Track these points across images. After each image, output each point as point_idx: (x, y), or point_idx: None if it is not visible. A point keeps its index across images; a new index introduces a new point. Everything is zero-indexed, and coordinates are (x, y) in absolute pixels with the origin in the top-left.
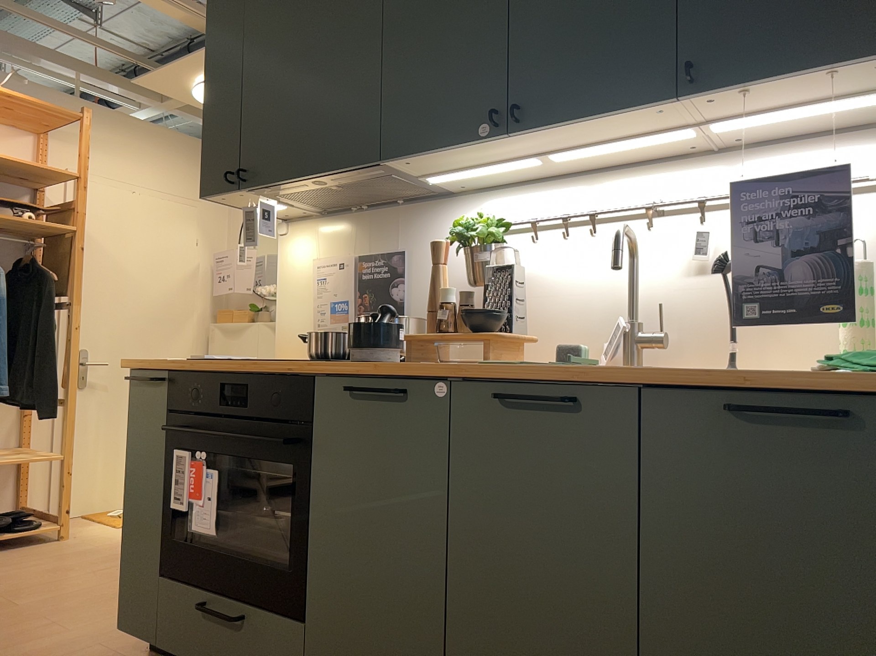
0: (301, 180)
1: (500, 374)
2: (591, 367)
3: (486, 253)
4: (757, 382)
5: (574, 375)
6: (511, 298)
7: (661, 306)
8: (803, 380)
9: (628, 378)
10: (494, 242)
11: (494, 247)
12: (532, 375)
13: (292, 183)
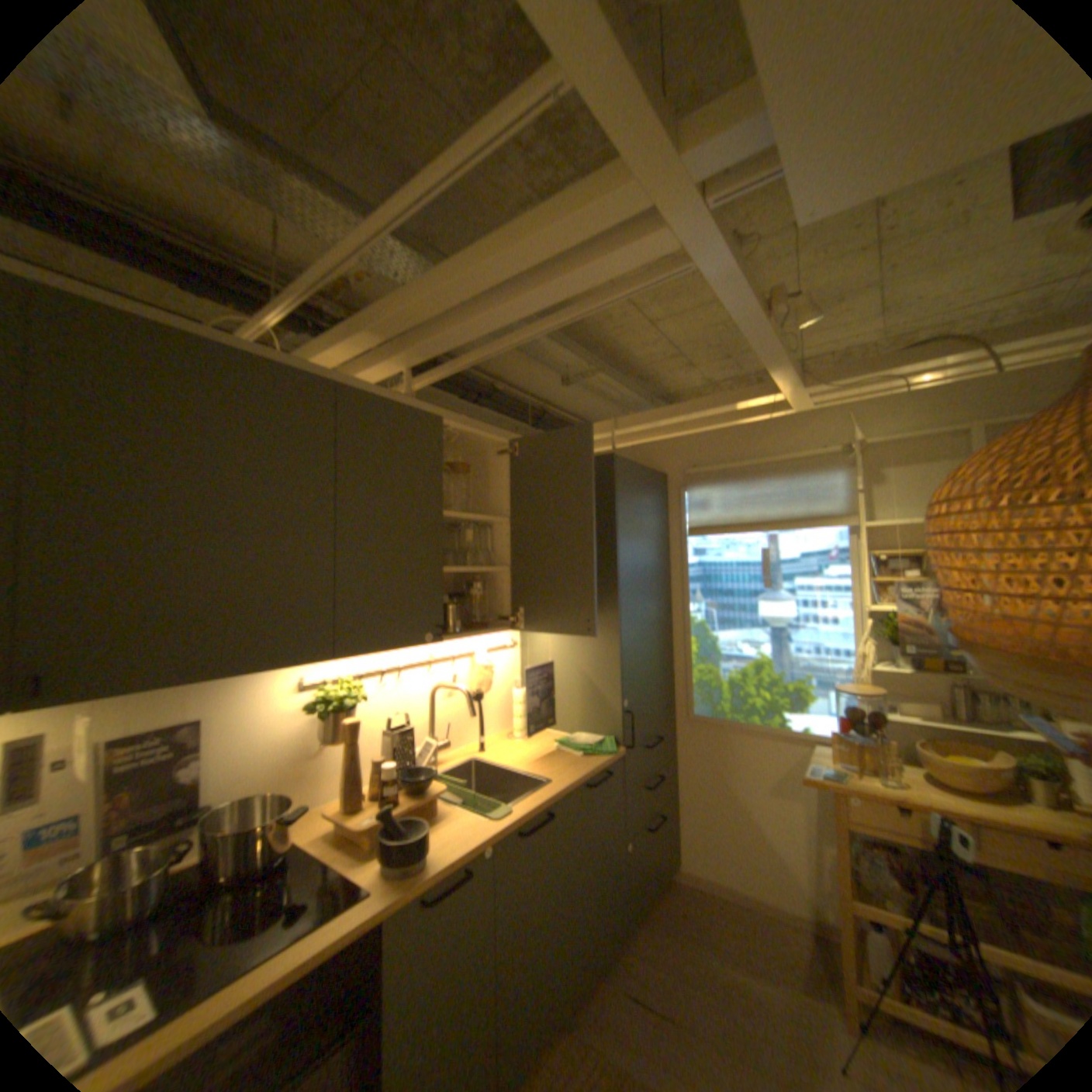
0: (186, 683)
1: (523, 821)
2: (540, 793)
3: (356, 716)
4: (594, 773)
5: (550, 802)
6: (407, 754)
7: (450, 726)
8: (596, 766)
9: (566, 793)
10: (351, 703)
11: (355, 708)
12: (528, 813)
13: (161, 687)
